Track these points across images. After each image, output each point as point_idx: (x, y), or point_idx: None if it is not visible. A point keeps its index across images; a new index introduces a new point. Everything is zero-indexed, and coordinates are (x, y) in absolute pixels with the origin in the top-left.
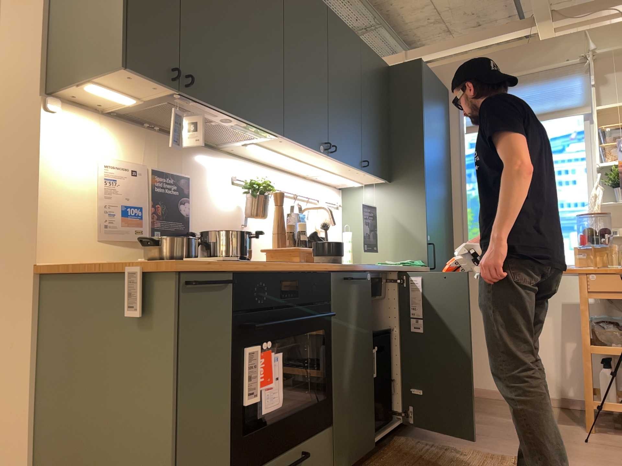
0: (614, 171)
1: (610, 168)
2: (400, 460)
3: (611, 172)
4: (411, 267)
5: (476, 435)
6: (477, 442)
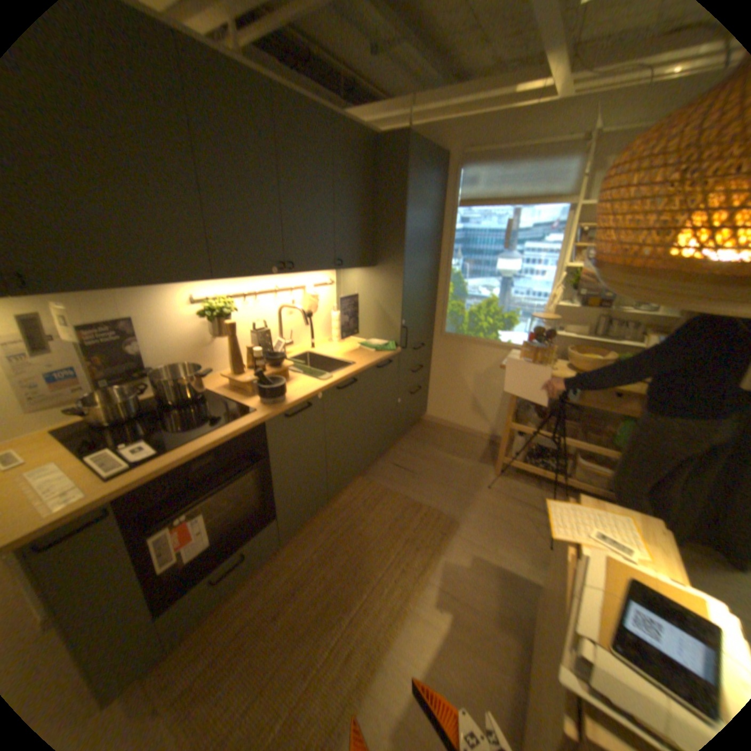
0: (580, 273)
1: (579, 266)
2: (347, 507)
3: (578, 271)
4: (381, 352)
5: (415, 475)
6: (411, 484)
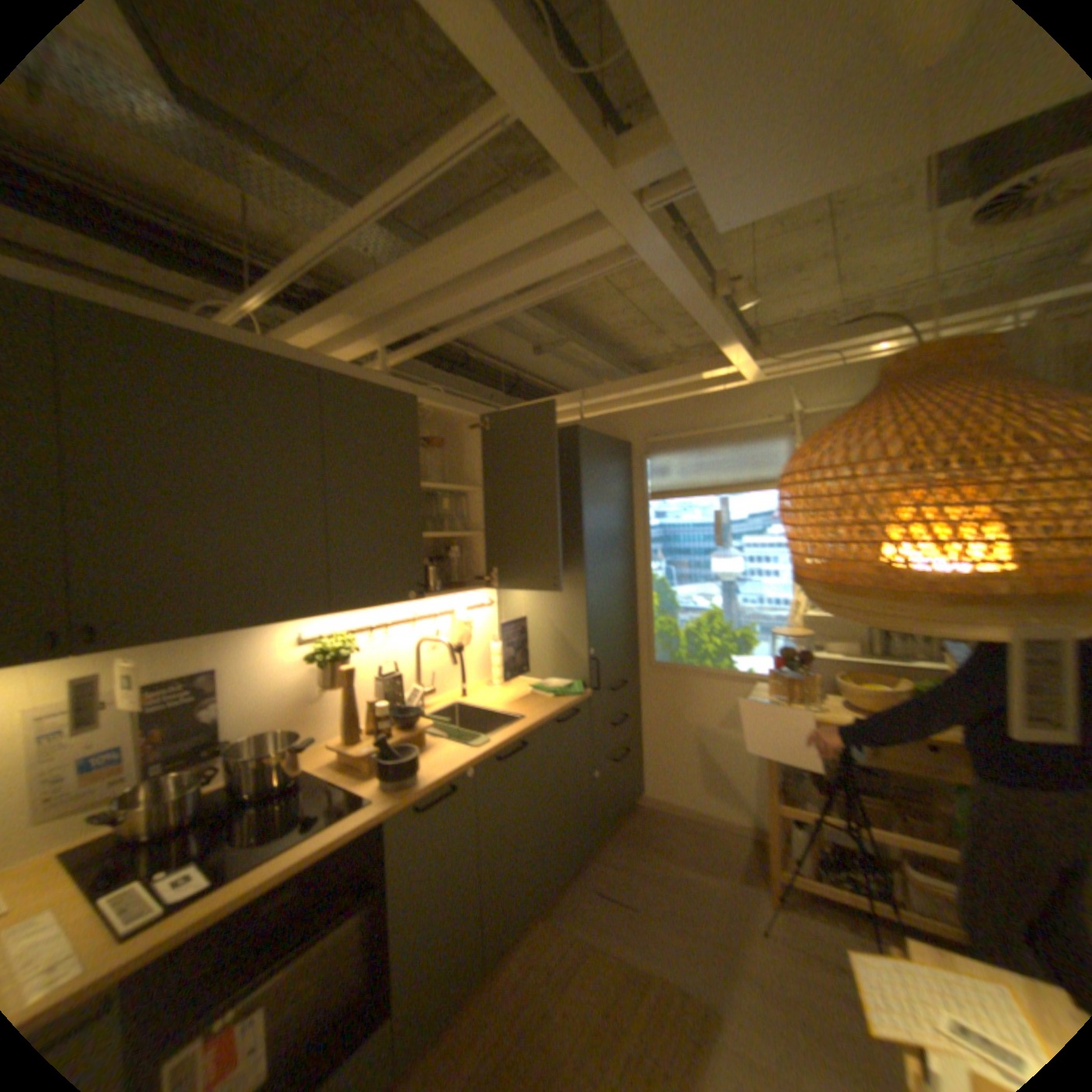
0: None
1: None
2: (519, 987)
3: None
4: (564, 698)
5: (635, 914)
6: (630, 934)
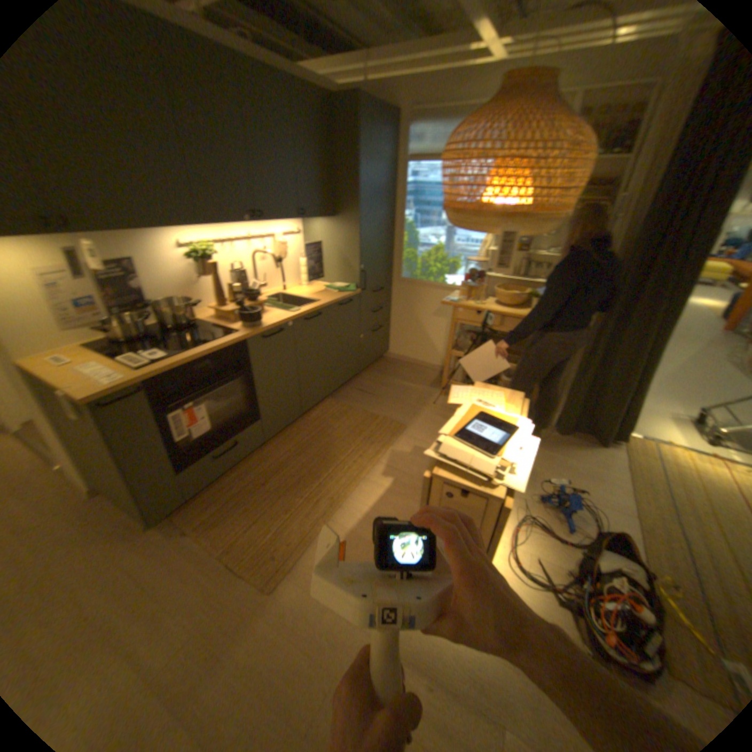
0: None
1: None
2: (318, 419)
3: None
4: (344, 293)
5: (375, 396)
6: (372, 403)
